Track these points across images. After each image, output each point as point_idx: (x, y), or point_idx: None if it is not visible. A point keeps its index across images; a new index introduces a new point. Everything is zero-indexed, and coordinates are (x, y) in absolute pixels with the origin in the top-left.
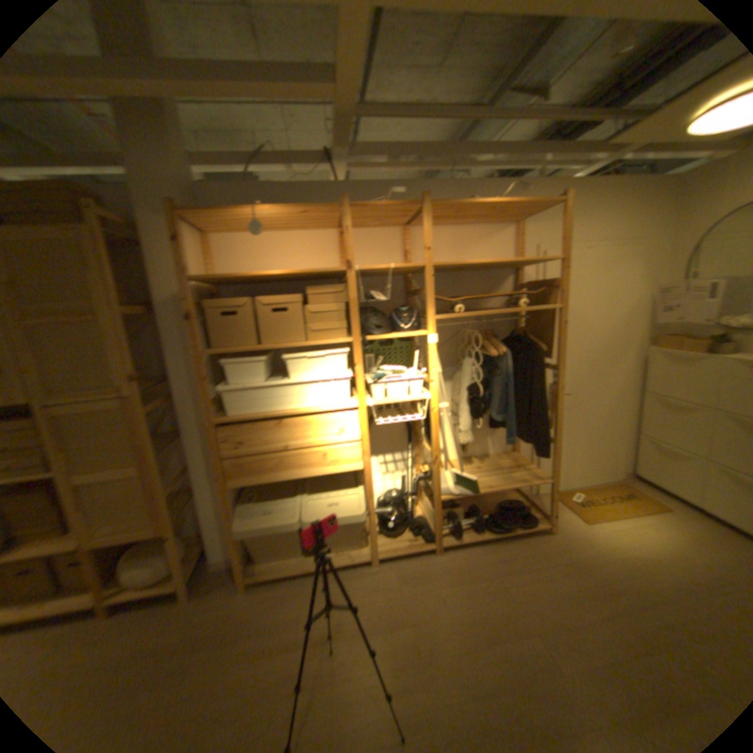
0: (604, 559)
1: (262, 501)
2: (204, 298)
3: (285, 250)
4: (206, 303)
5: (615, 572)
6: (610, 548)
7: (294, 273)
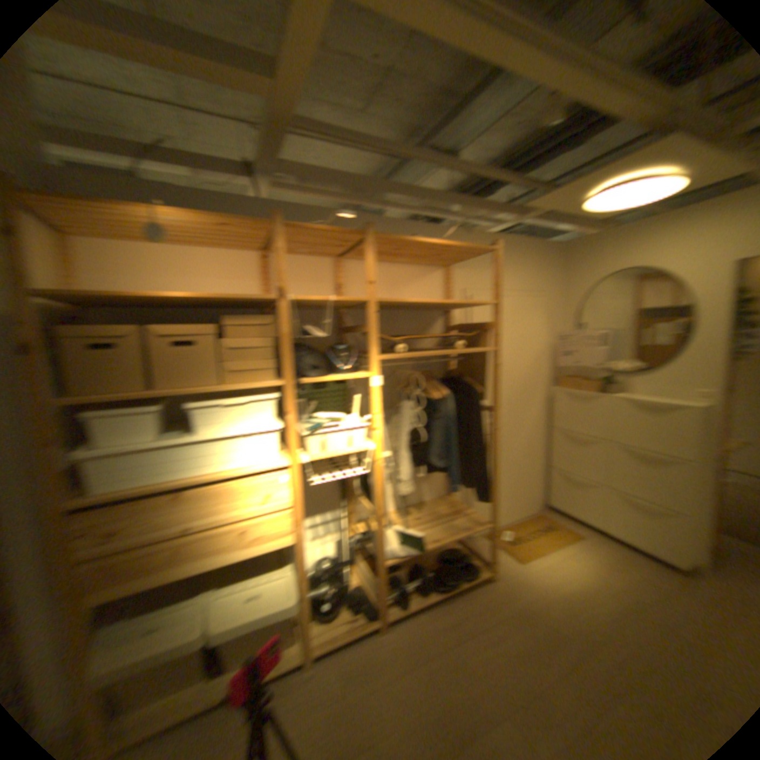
0: (546, 602)
1: (146, 611)
2: (63, 323)
3: (193, 270)
4: (68, 330)
5: (558, 615)
6: (548, 587)
7: (211, 298)
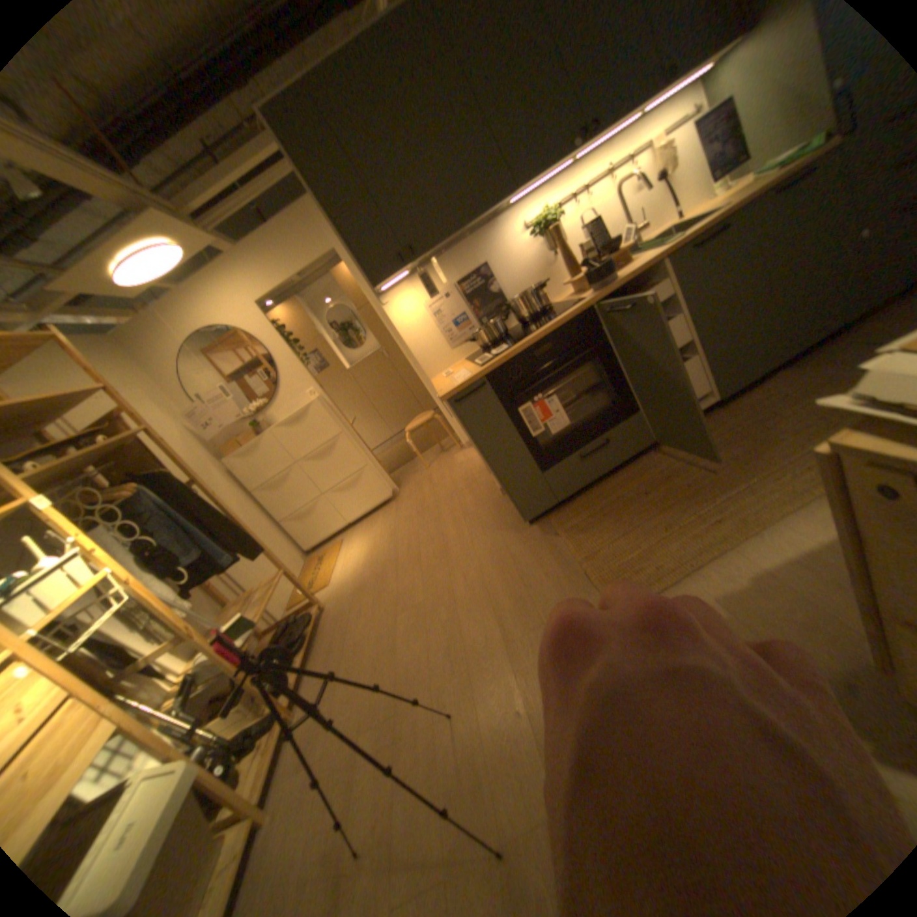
0: (357, 576)
1: None
2: None
3: None
4: None
5: (367, 571)
6: (350, 572)
7: None
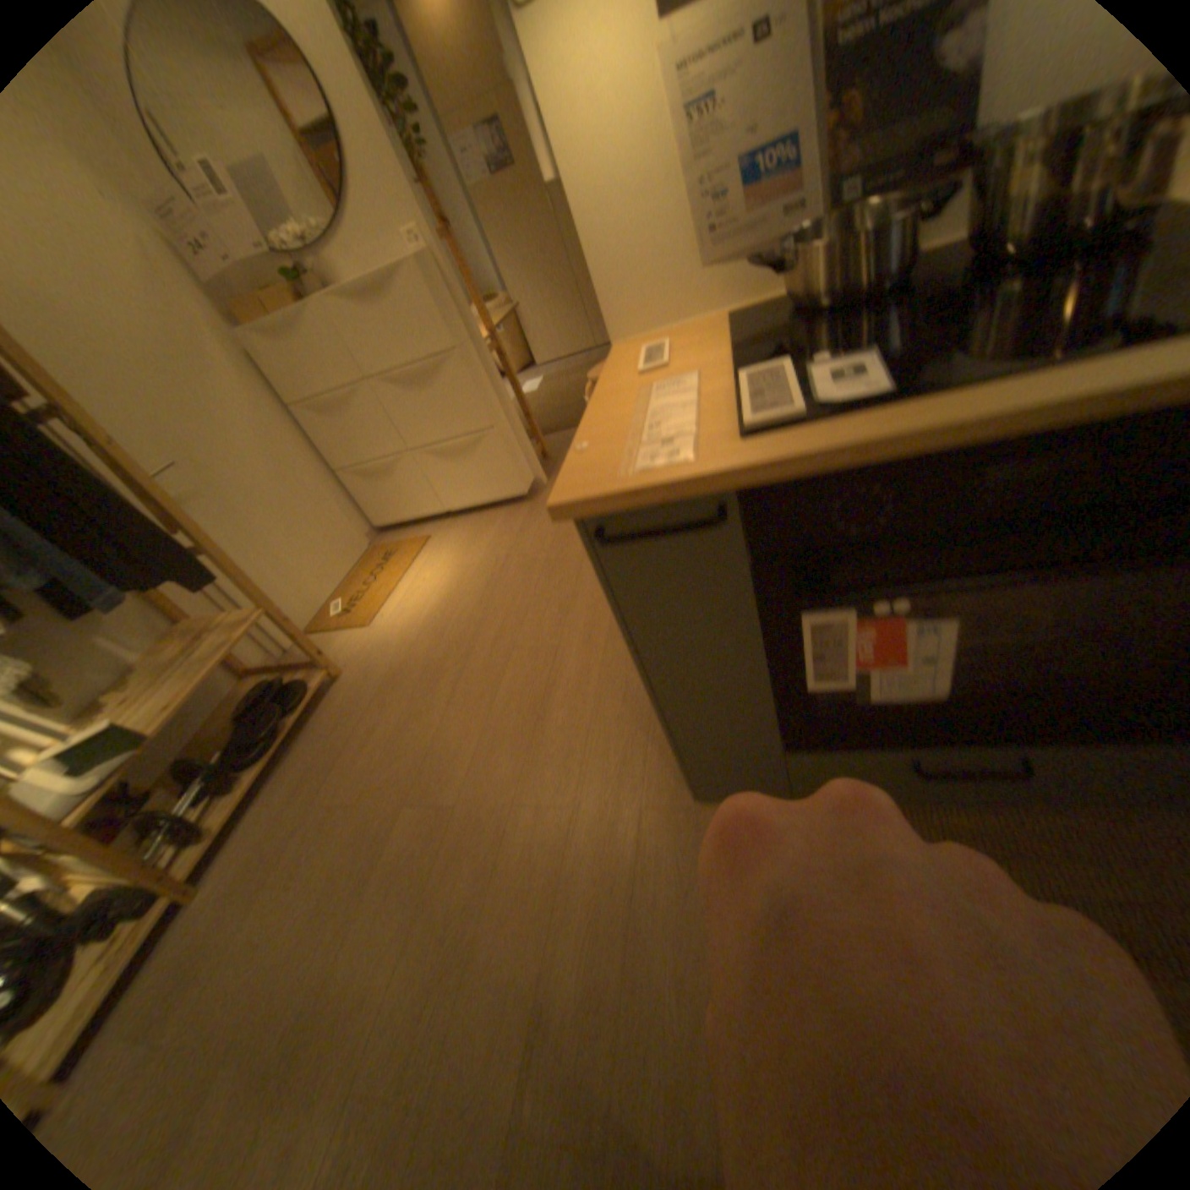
0: (406, 645)
1: None
2: None
3: None
4: None
5: (423, 647)
6: (403, 627)
7: None
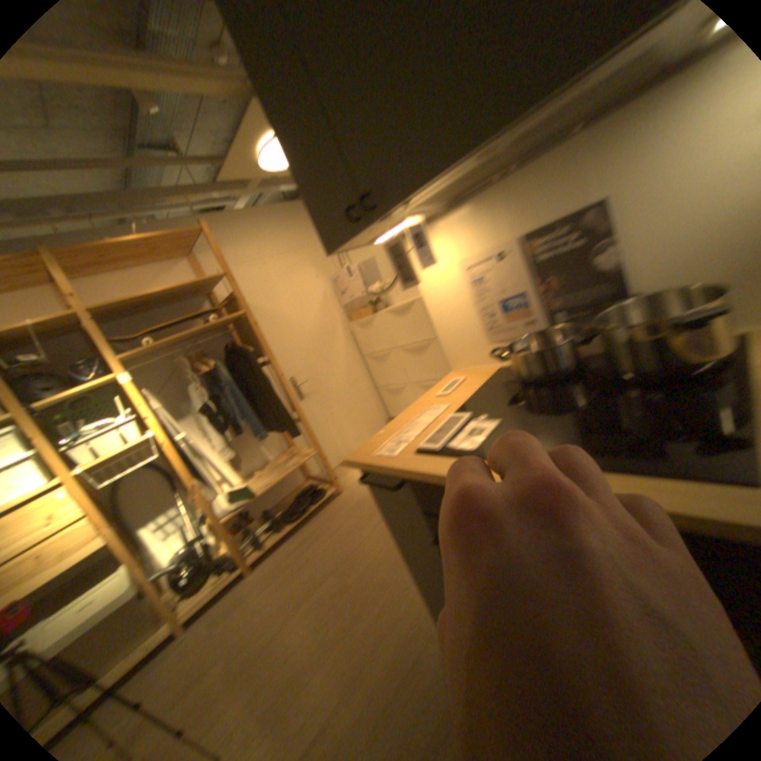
0: None
1: None
2: None
3: None
4: None
5: None
6: None
7: None
